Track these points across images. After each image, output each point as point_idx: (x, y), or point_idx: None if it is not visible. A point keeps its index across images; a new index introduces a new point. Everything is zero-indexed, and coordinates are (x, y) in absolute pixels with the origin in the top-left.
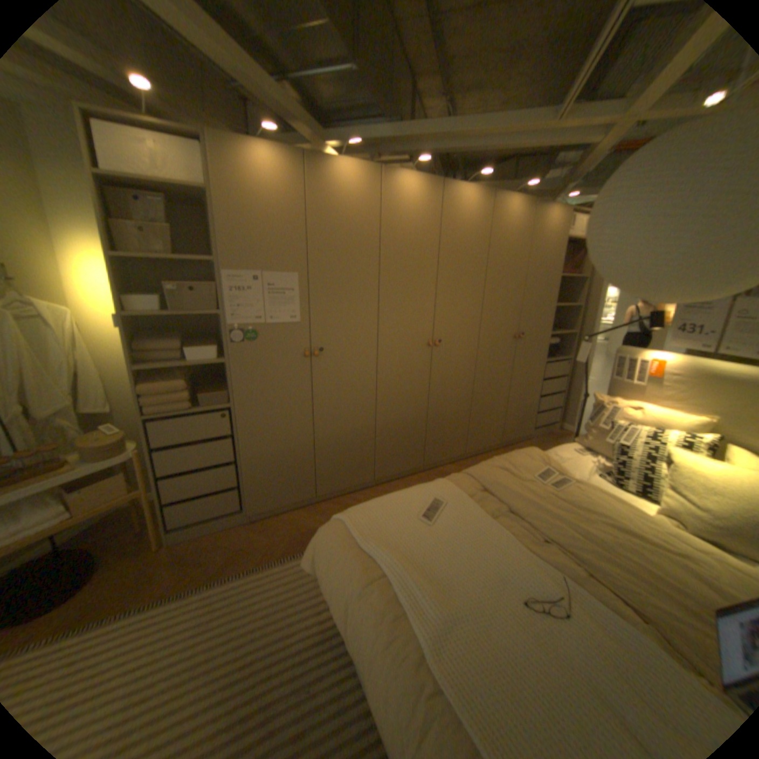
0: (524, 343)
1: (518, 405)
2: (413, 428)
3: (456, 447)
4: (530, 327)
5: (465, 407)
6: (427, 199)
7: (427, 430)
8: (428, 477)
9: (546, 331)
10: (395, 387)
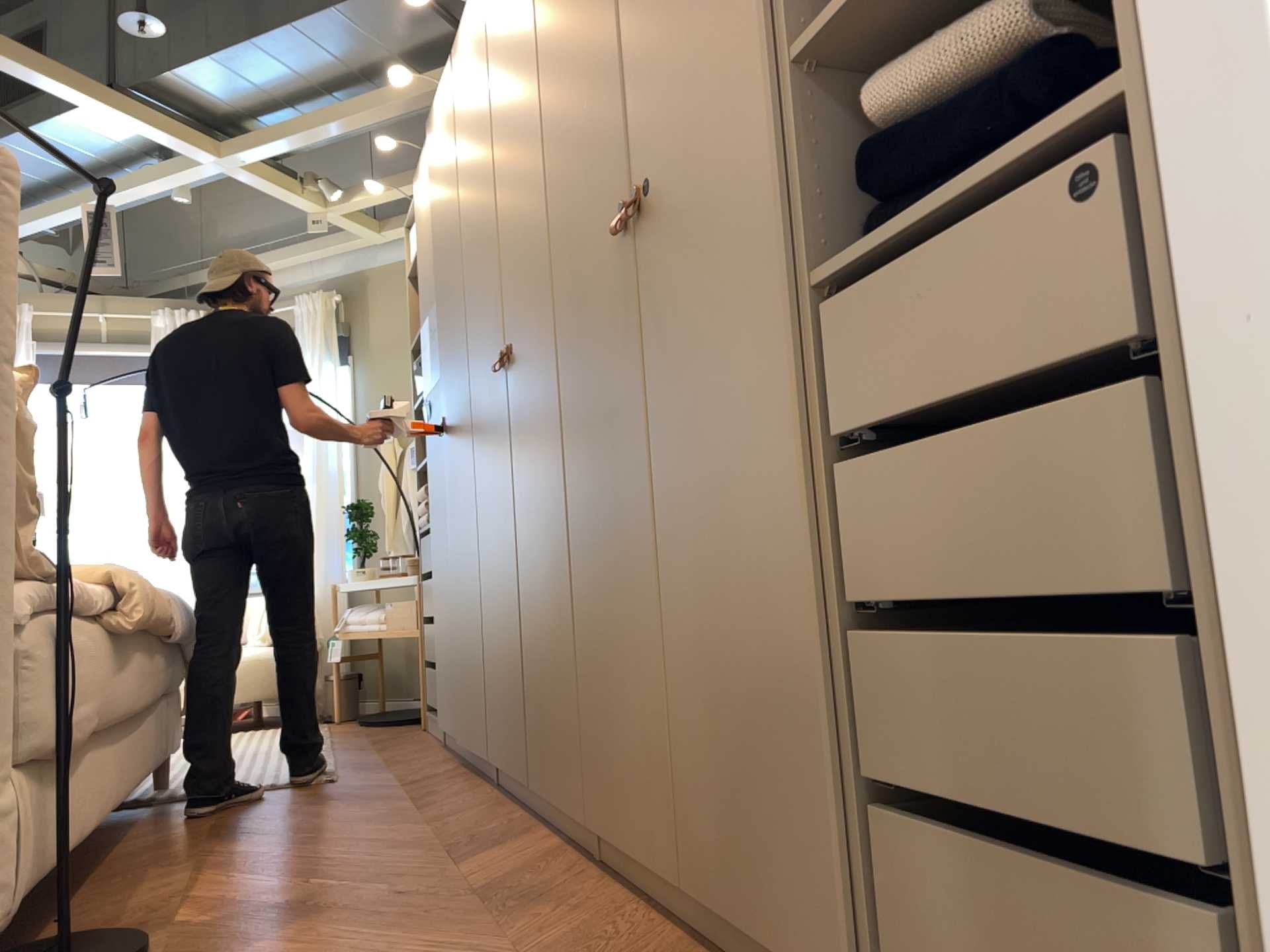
0: (659, 231)
1: (701, 618)
2: (512, 620)
3: (568, 751)
4: (663, 133)
5: (566, 575)
6: (480, 42)
7: (527, 638)
8: (511, 808)
9: (730, 82)
10: (491, 488)
